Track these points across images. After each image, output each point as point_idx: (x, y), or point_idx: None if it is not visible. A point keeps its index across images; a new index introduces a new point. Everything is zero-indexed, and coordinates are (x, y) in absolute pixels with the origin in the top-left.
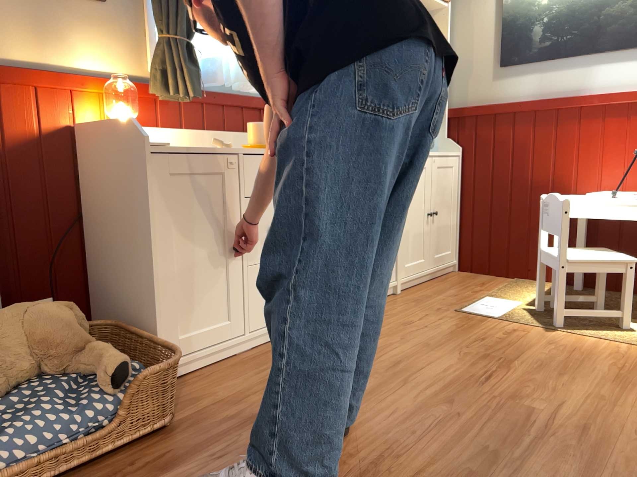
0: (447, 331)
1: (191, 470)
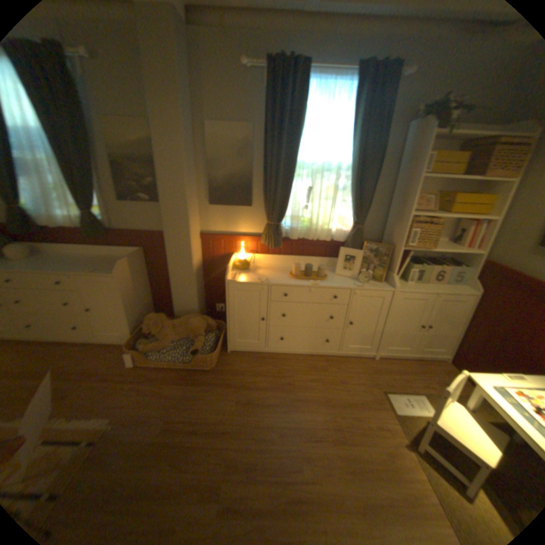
0: (352, 403)
1: (195, 391)
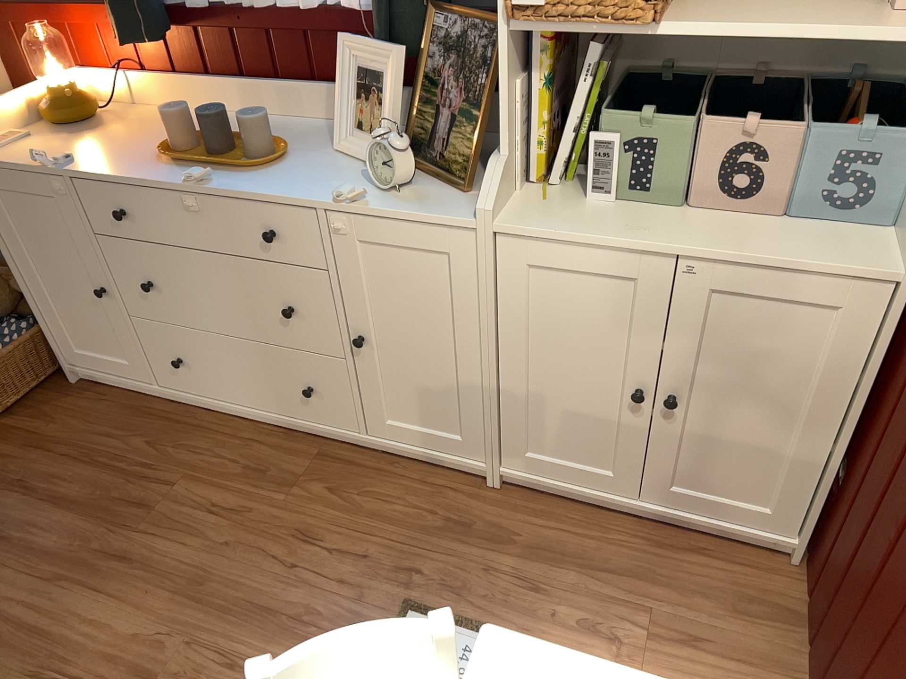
0: (270, 605)
1: None
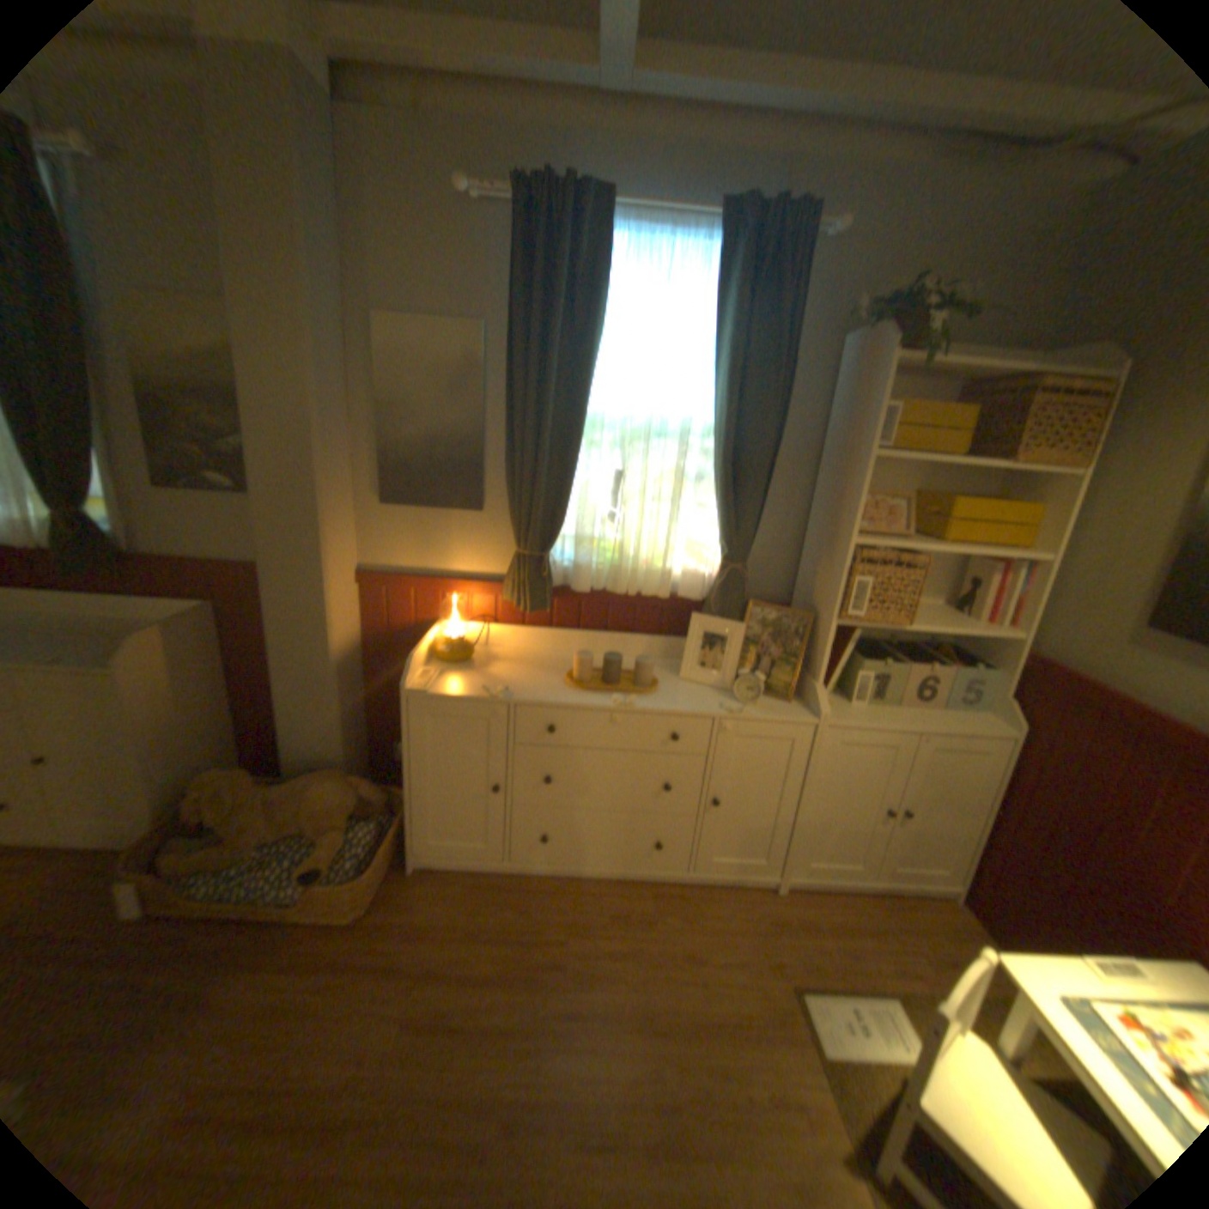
0: (710, 1024)
1: (296, 990)
